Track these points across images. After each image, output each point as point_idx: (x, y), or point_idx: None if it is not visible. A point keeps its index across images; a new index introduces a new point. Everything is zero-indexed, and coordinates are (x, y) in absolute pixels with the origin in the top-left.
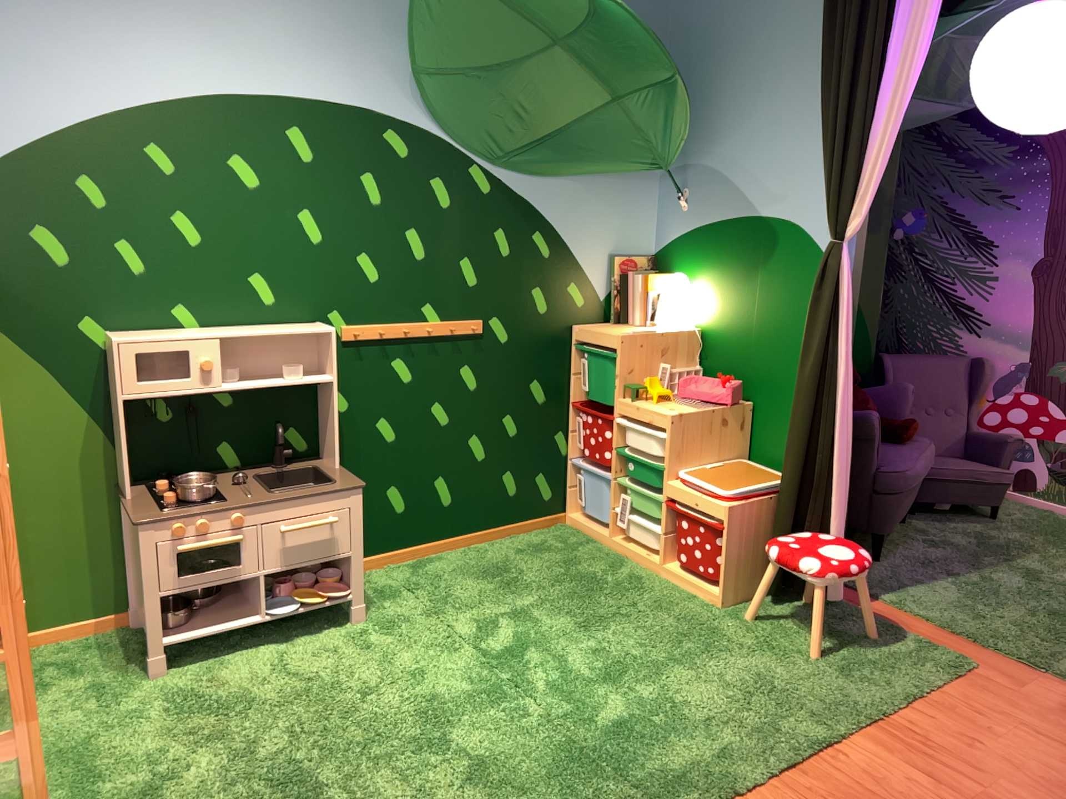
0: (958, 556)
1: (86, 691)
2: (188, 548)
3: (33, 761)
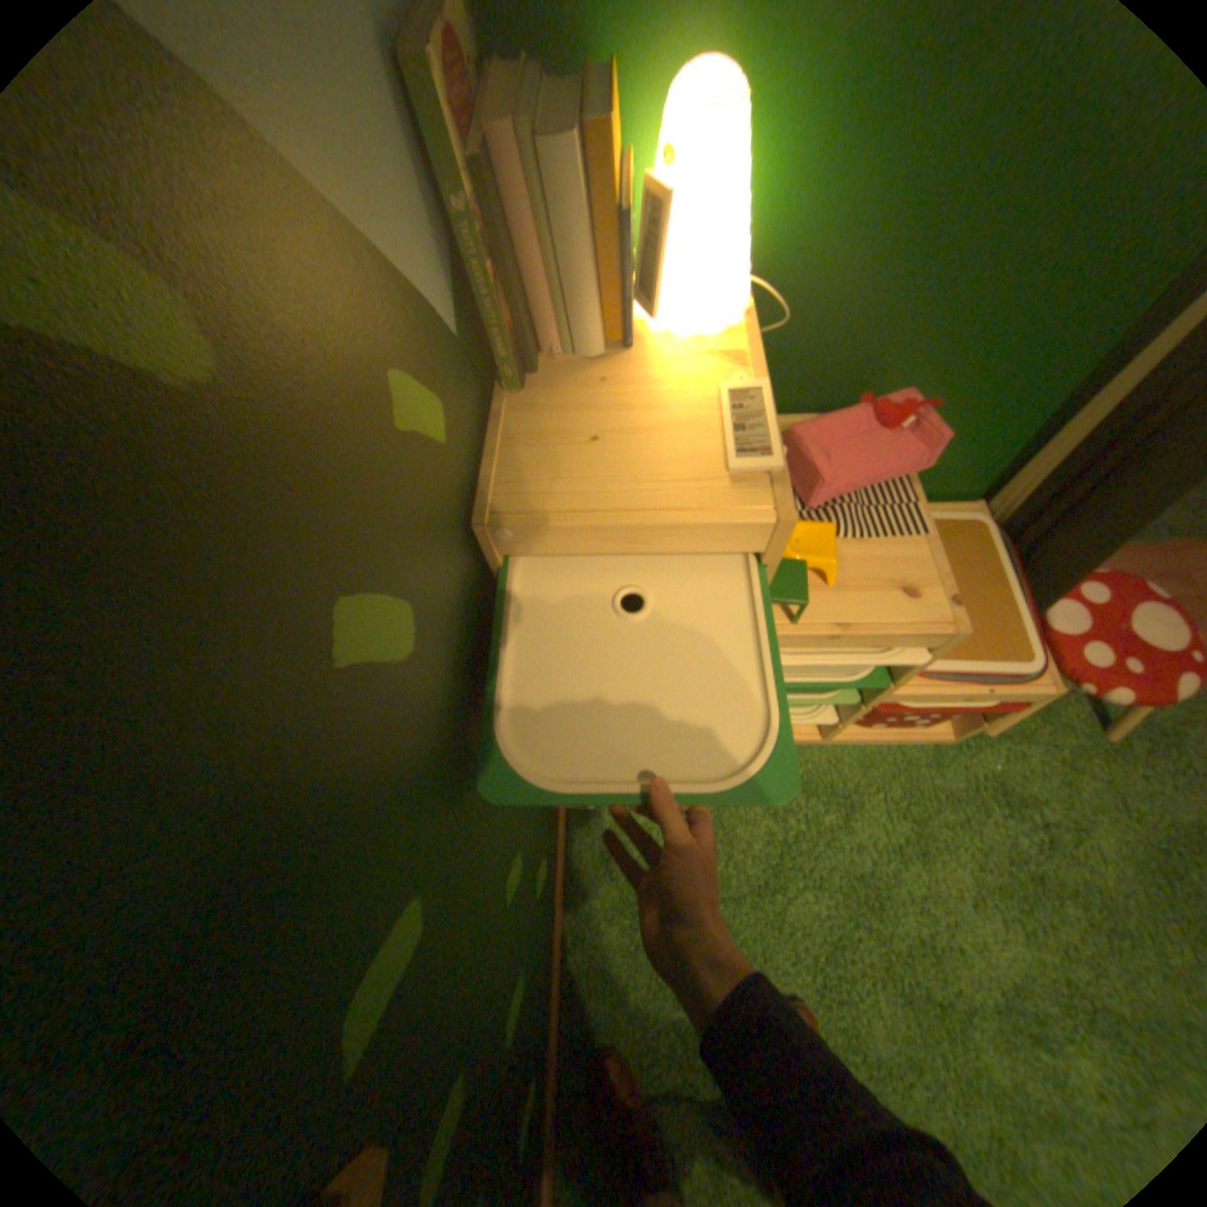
0: None
1: None
2: None
3: None
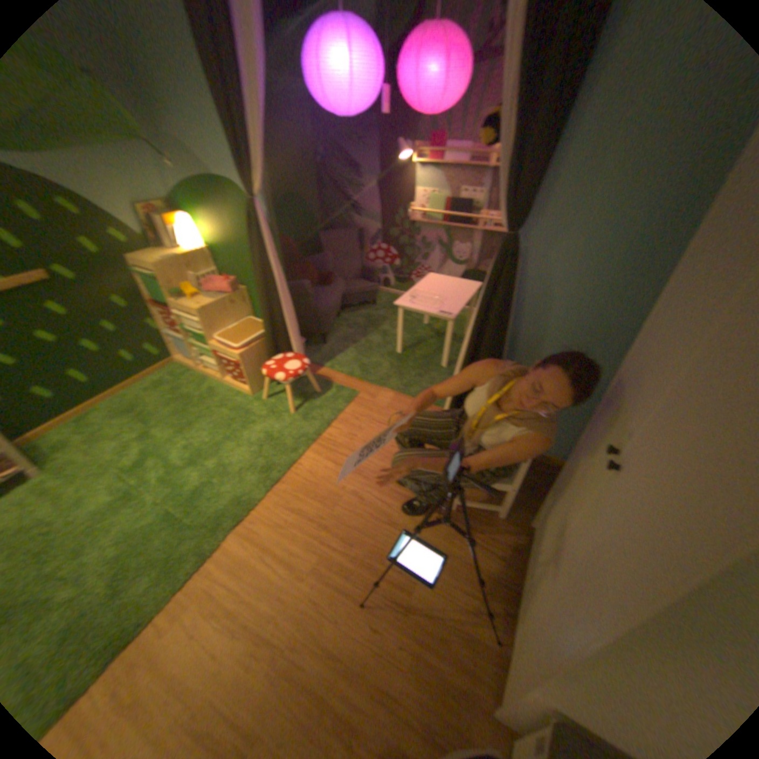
0: (358, 332)
1: None
2: None
3: None
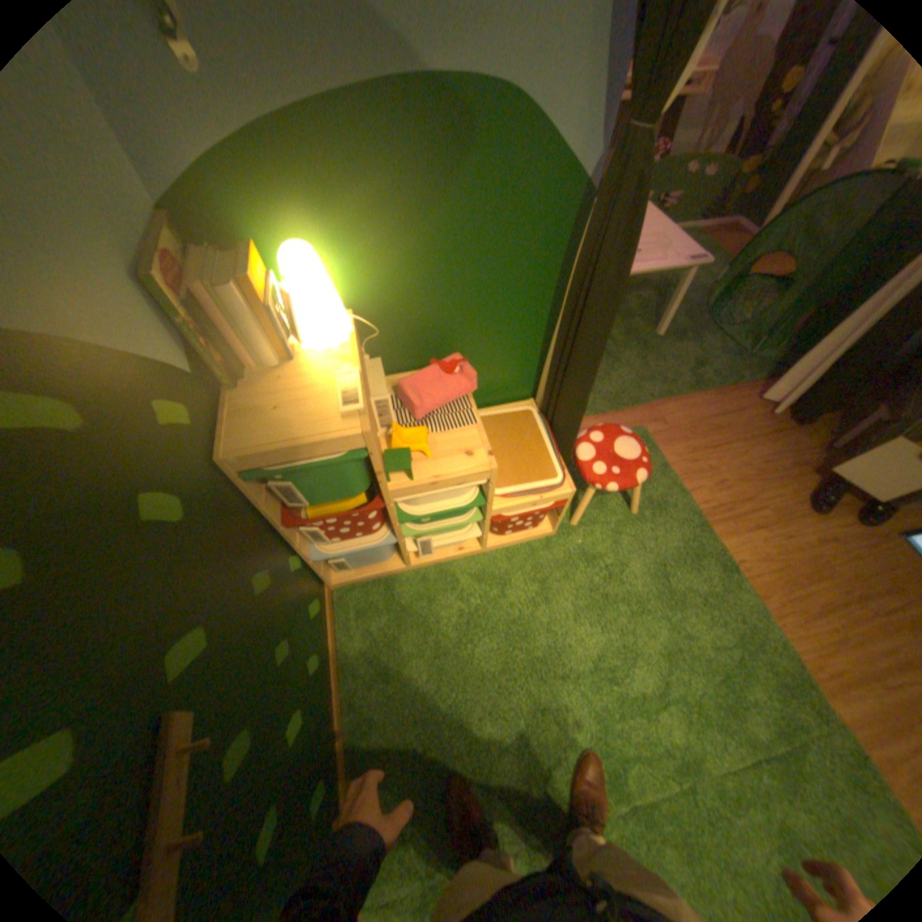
0: None
1: None
2: None
3: None
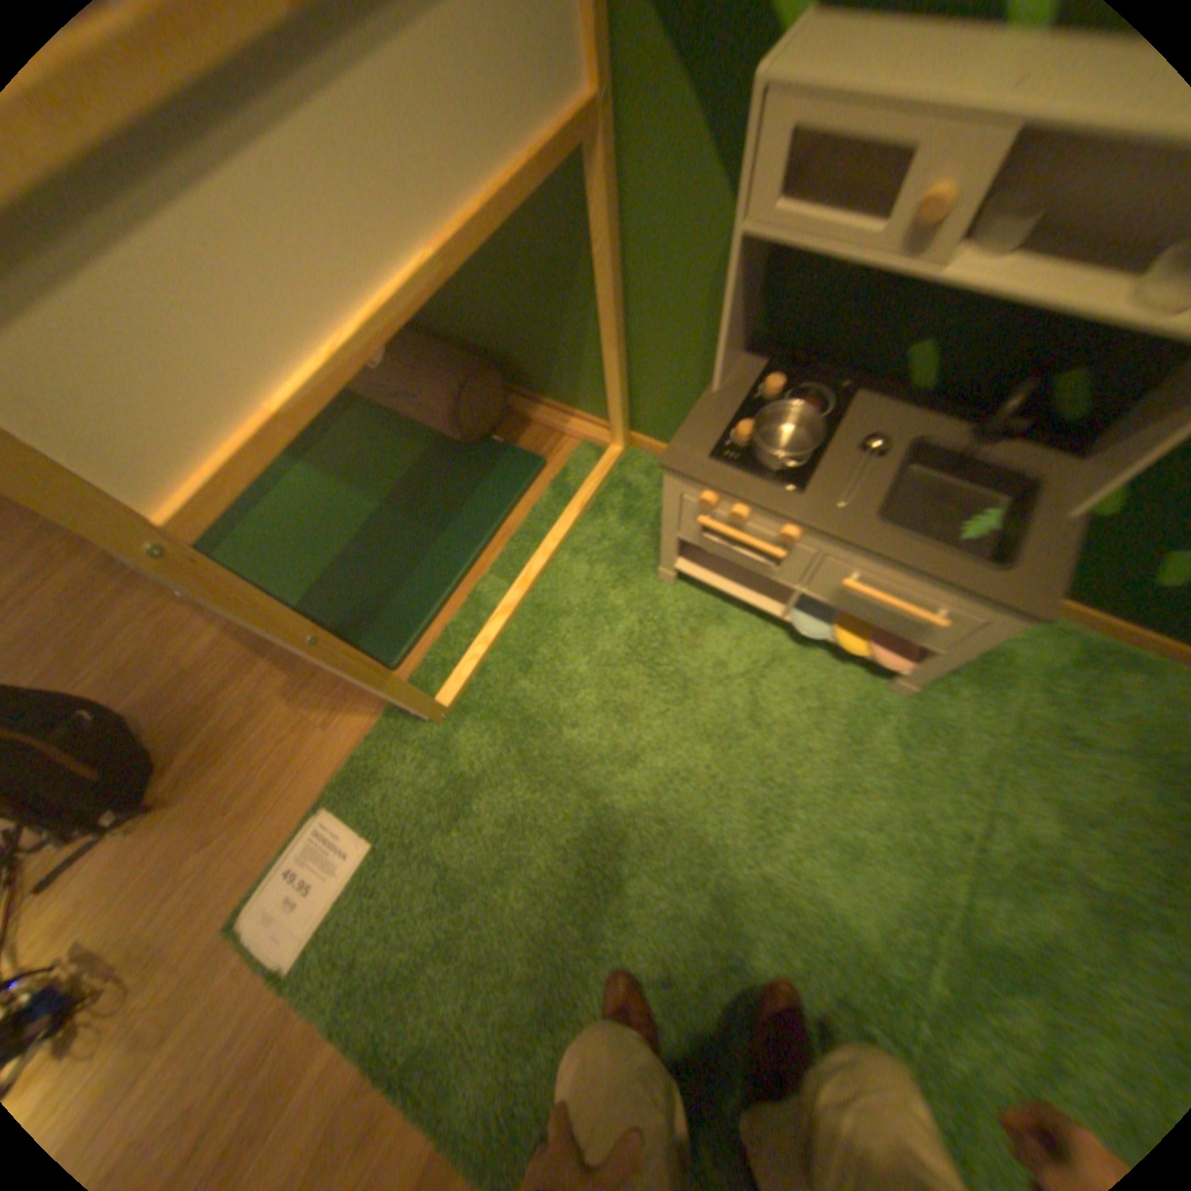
0: None
1: (613, 548)
2: (710, 527)
3: (509, 611)
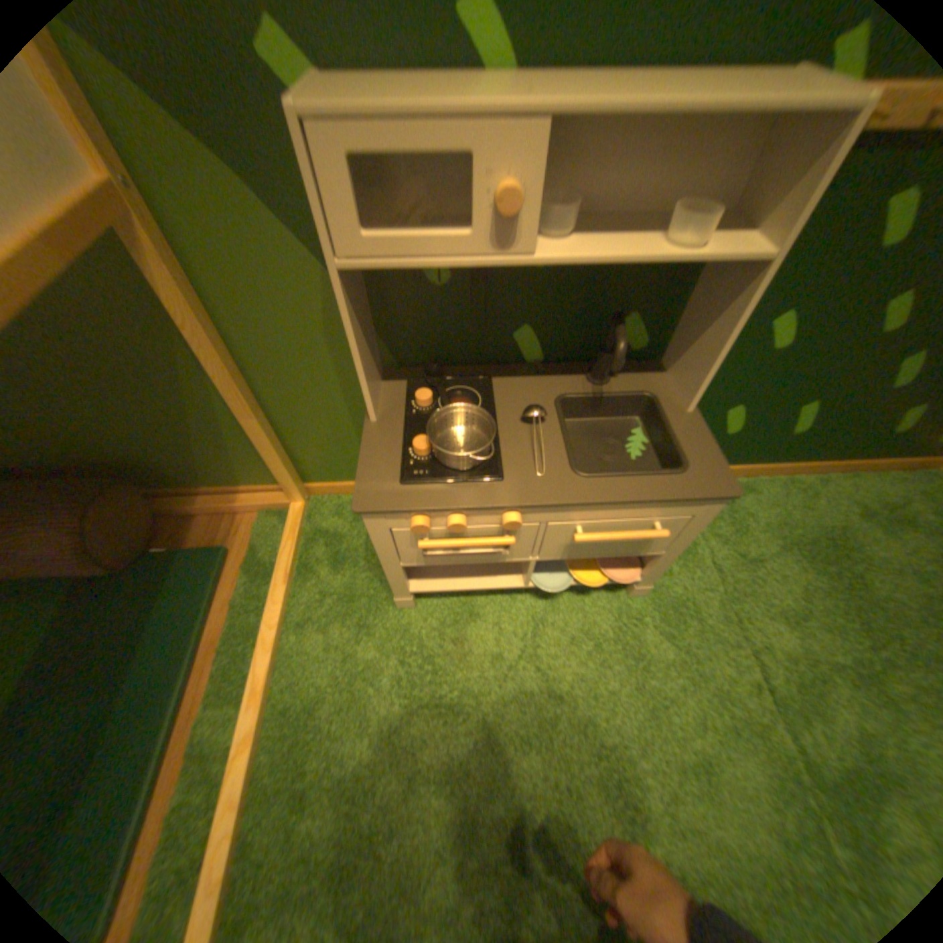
0: None
1: (337, 601)
2: (433, 547)
3: (246, 745)
